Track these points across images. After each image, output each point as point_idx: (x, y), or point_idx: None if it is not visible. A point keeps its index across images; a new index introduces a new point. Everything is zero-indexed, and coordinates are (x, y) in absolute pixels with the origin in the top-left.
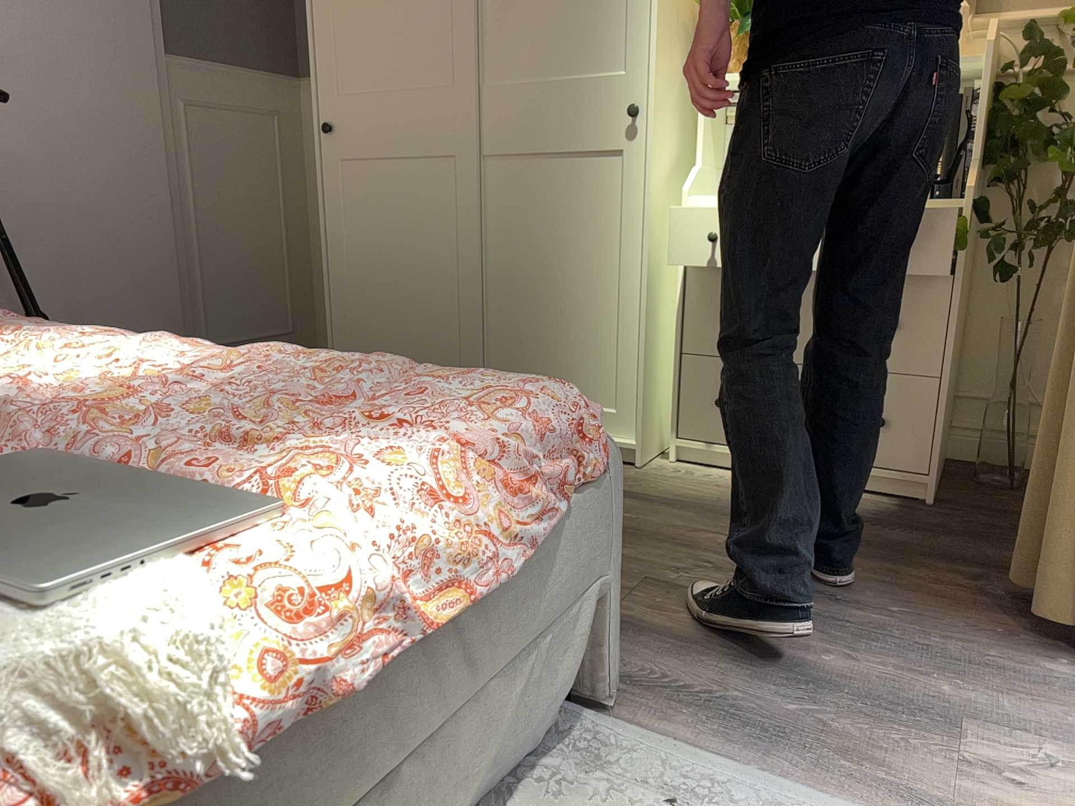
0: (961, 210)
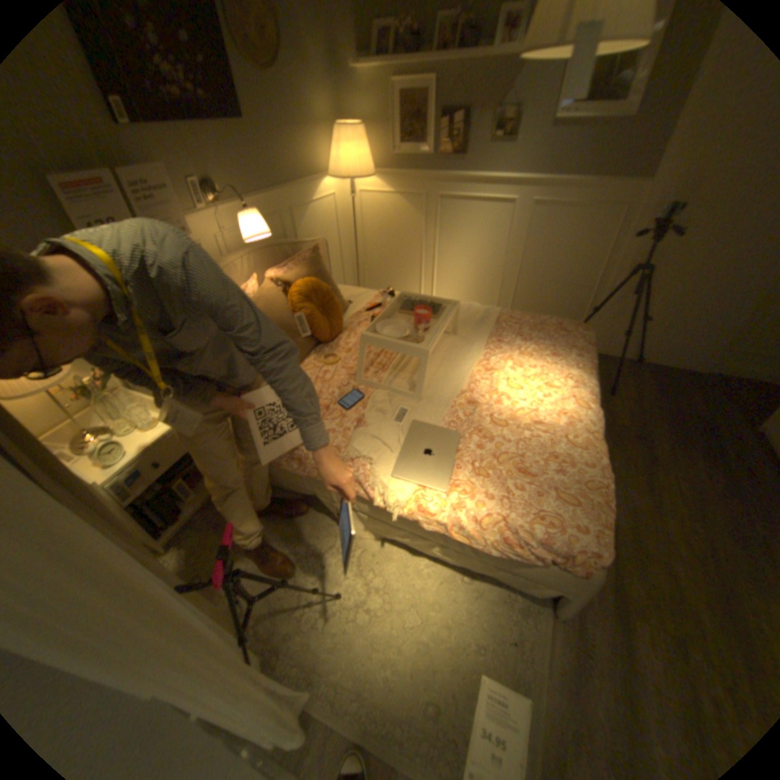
0: None
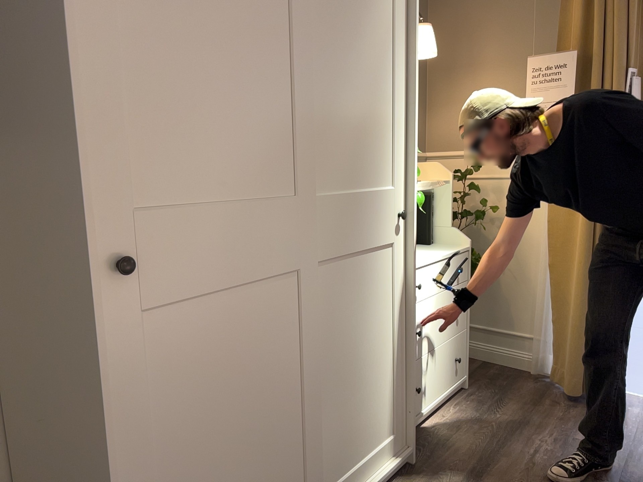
0: (468, 251)
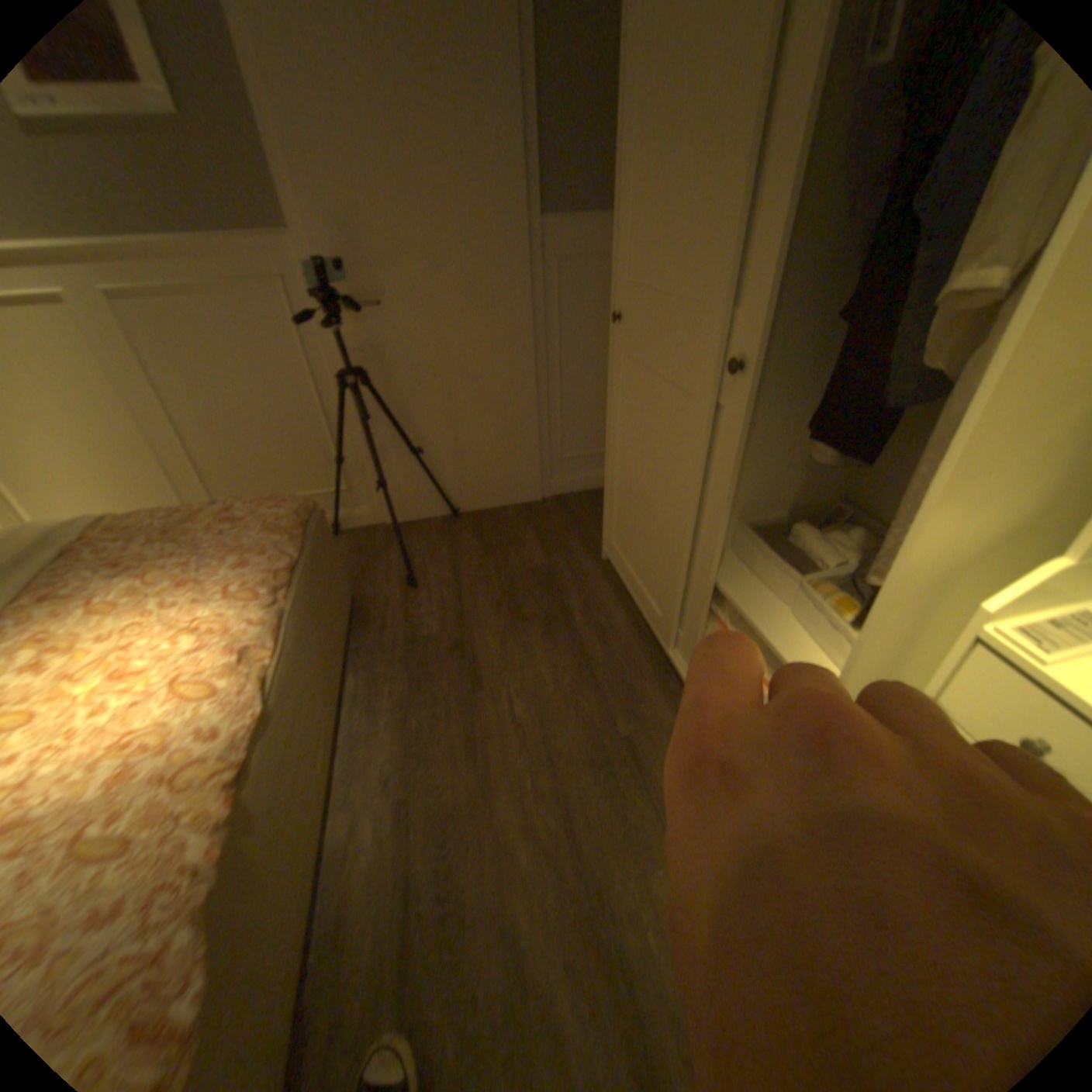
0: None
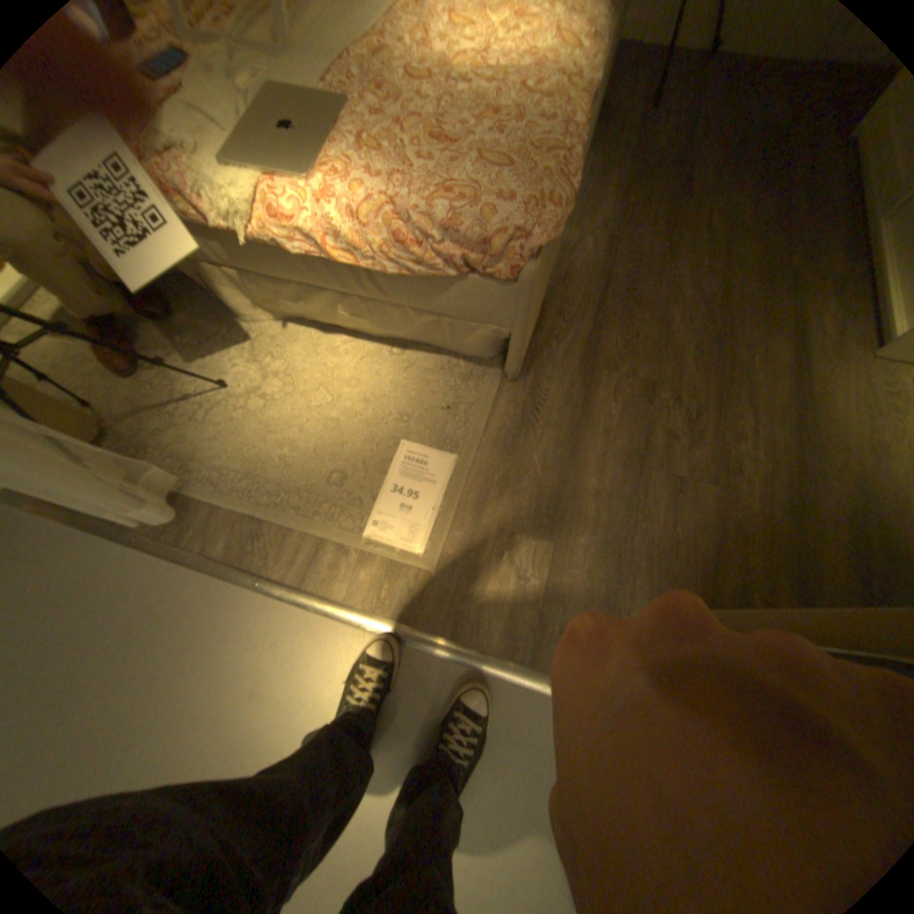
0: None
